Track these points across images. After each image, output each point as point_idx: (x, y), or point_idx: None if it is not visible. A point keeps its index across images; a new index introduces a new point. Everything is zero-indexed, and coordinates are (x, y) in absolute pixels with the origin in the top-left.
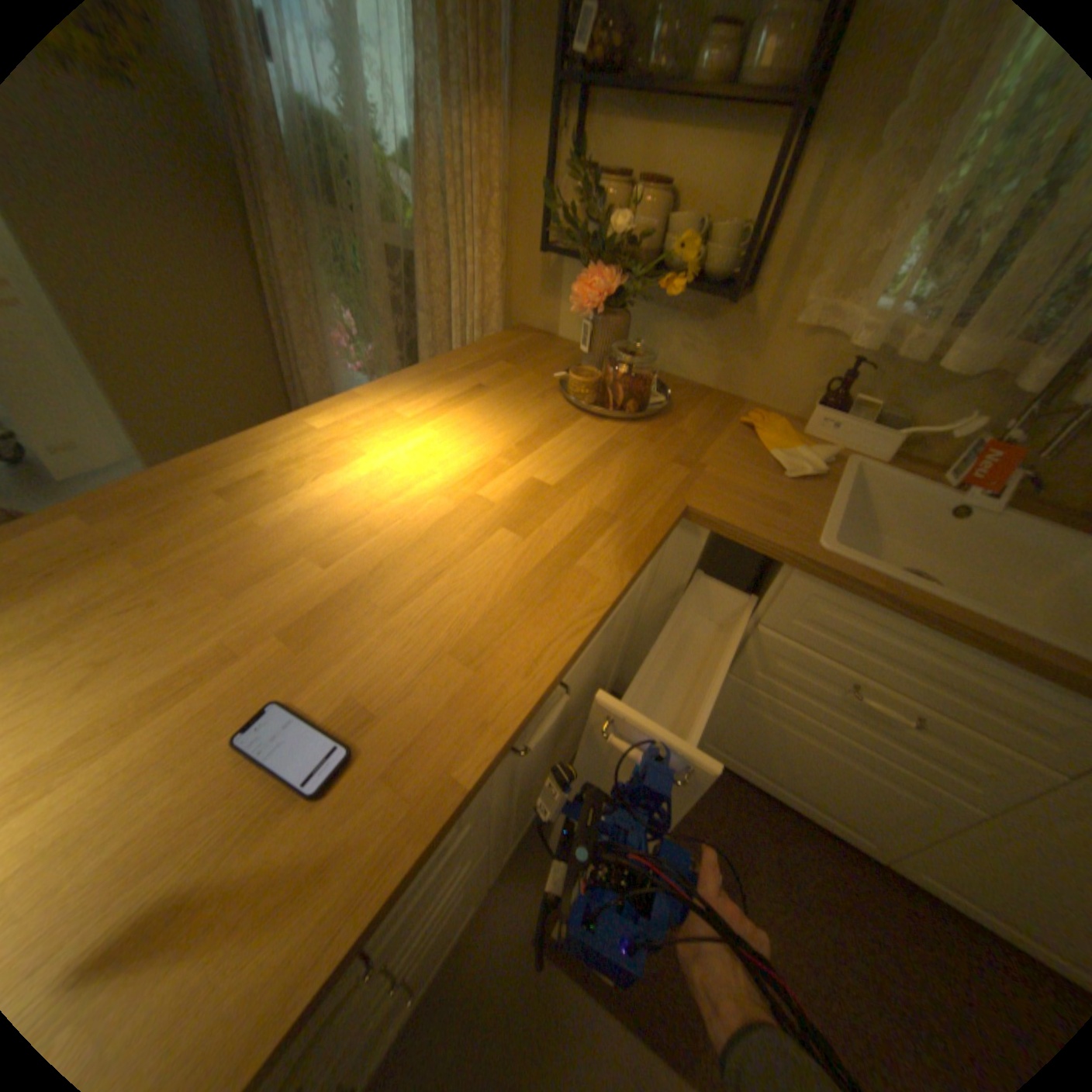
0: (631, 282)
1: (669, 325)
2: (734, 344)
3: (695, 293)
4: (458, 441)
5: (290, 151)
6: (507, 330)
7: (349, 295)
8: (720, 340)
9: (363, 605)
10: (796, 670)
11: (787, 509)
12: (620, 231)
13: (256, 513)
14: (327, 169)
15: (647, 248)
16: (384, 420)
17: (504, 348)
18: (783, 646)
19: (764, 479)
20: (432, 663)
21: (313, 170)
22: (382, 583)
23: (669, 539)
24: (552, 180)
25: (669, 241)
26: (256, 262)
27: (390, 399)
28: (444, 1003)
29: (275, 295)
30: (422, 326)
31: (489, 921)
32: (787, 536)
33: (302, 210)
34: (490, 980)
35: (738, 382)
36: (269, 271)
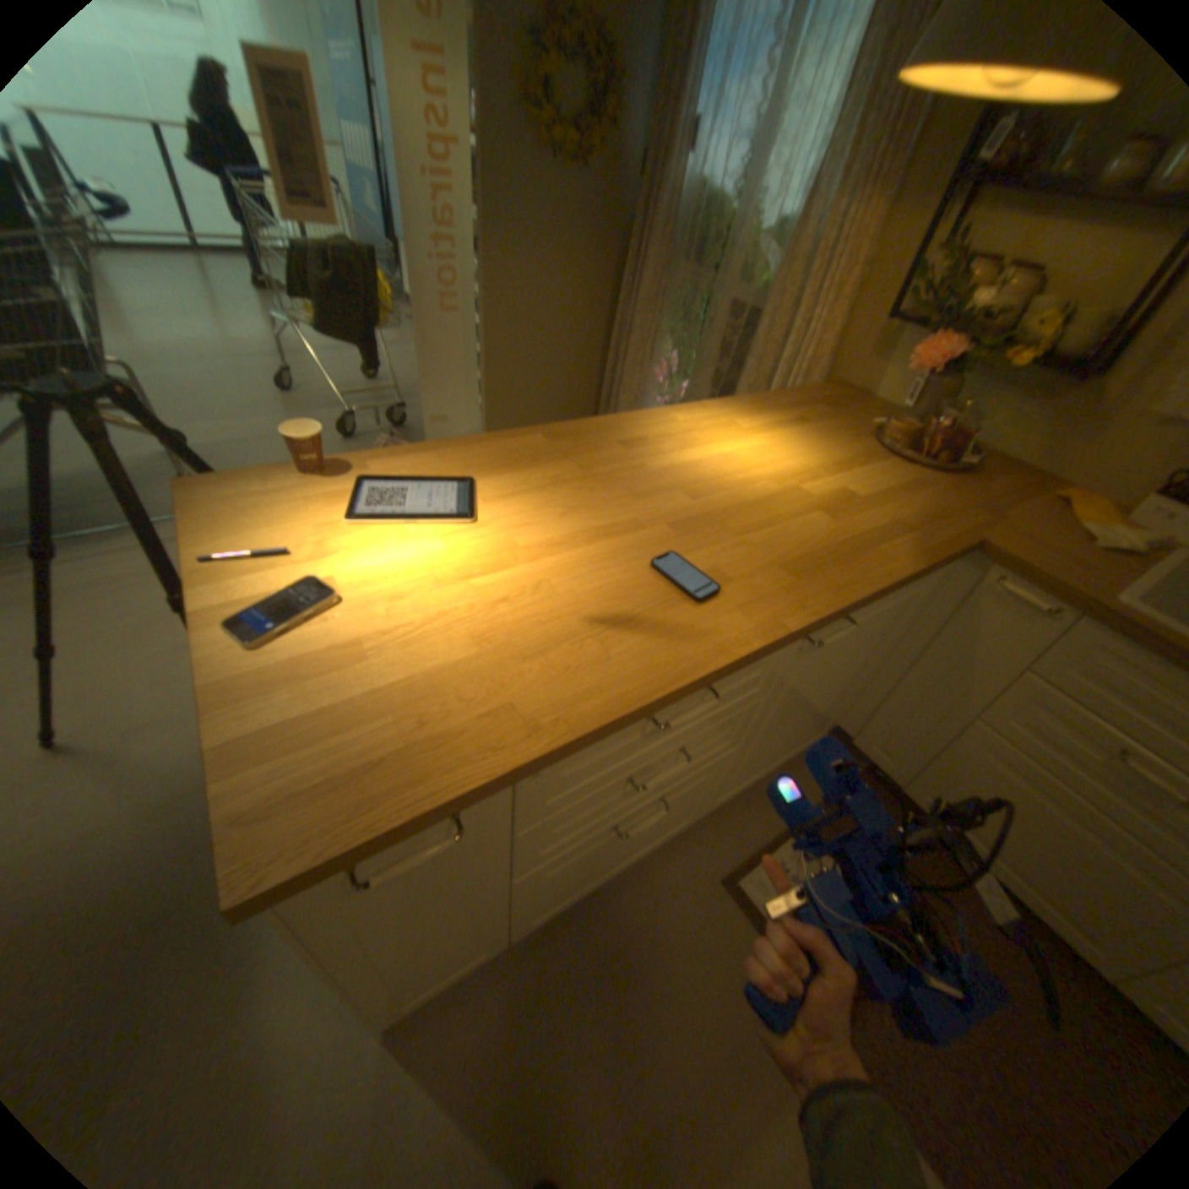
0: (978, 349)
1: (1001, 398)
2: (1070, 424)
3: (1039, 371)
4: (785, 451)
5: (679, 217)
6: (828, 383)
7: (682, 337)
8: (1054, 418)
9: (720, 525)
10: (1059, 724)
11: (1091, 567)
12: (981, 304)
13: (646, 459)
14: (705, 233)
15: (1001, 323)
16: (727, 425)
17: (824, 395)
18: (1050, 696)
19: (1072, 541)
20: (769, 567)
21: (695, 234)
22: (732, 518)
23: (961, 560)
24: (921, 258)
25: (1027, 319)
26: (614, 302)
27: (731, 412)
28: (644, 885)
29: (621, 329)
30: (749, 368)
31: (689, 850)
32: (1085, 584)
33: (670, 264)
34: (683, 889)
35: (1064, 462)
36: (624, 310)
